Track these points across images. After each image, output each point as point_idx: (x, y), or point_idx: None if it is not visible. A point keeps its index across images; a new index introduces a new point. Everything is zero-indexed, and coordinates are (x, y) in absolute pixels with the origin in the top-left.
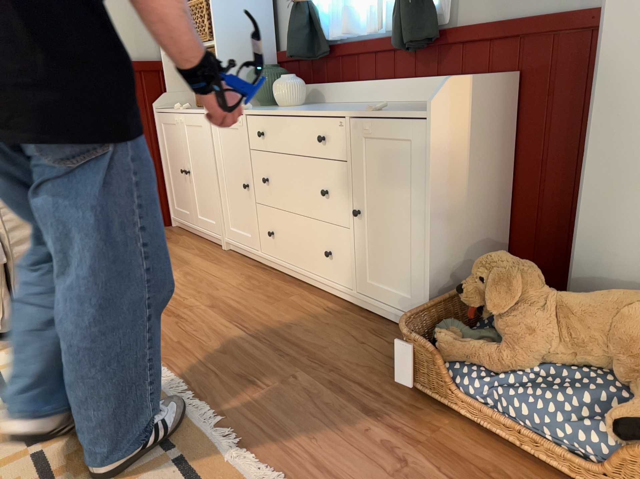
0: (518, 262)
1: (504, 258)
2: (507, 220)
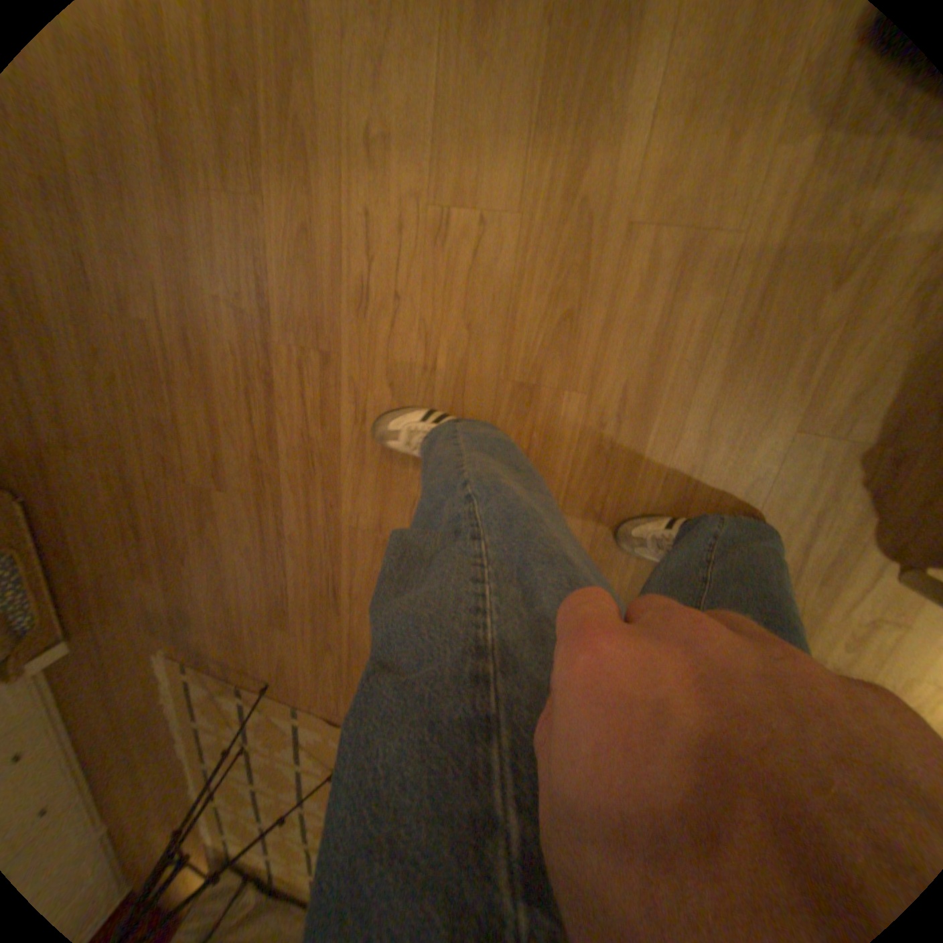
0: None
1: None
2: None
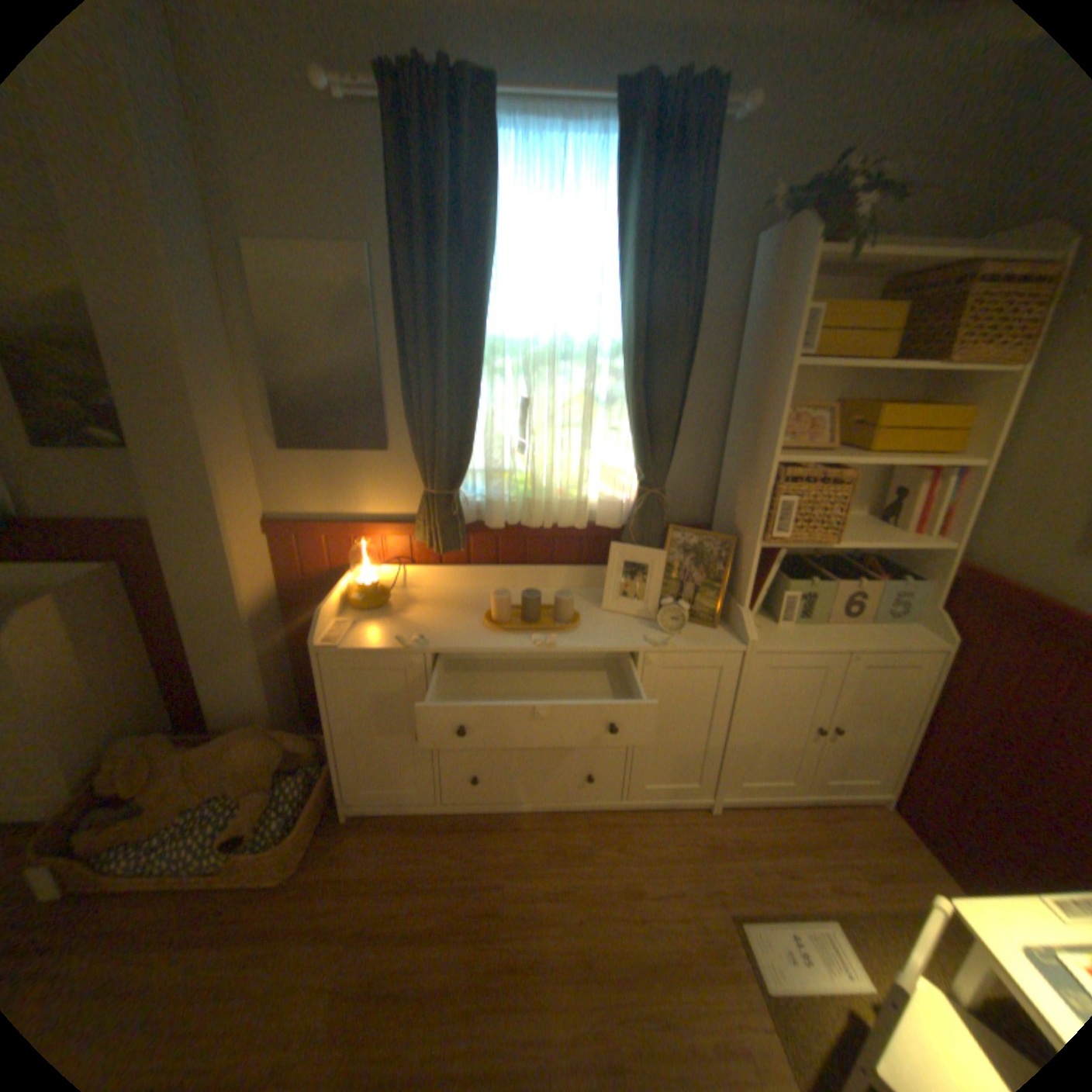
0: (143, 744)
1: (129, 747)
2: (152, 675)
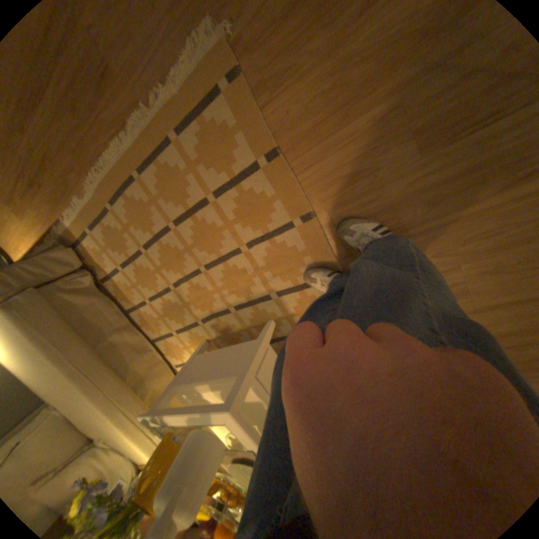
0: None
1: None
2: None
